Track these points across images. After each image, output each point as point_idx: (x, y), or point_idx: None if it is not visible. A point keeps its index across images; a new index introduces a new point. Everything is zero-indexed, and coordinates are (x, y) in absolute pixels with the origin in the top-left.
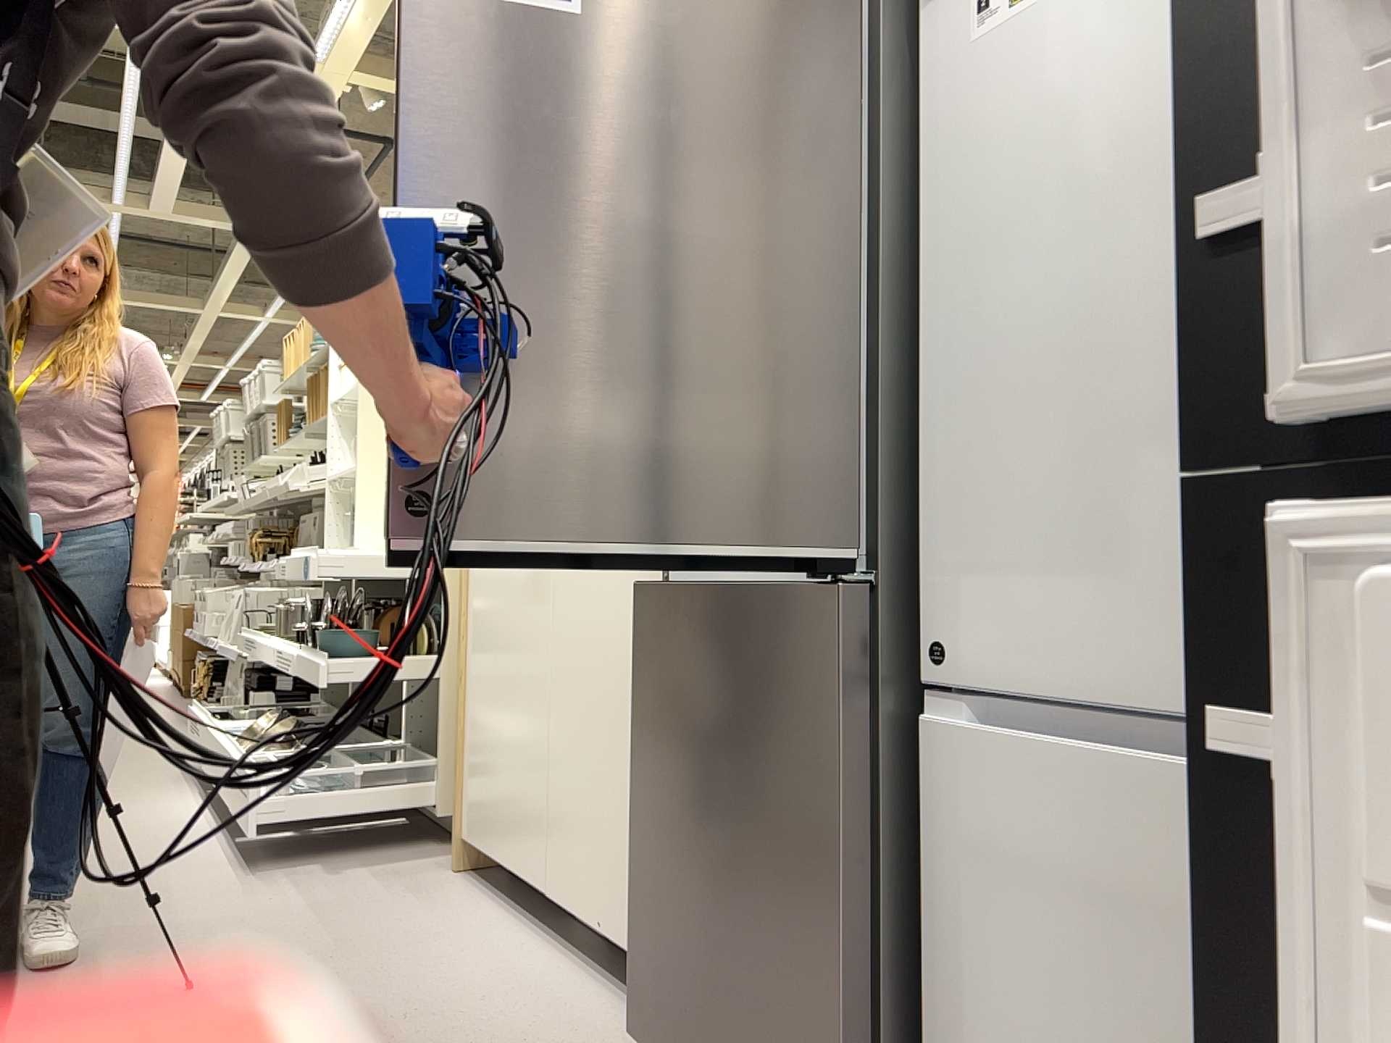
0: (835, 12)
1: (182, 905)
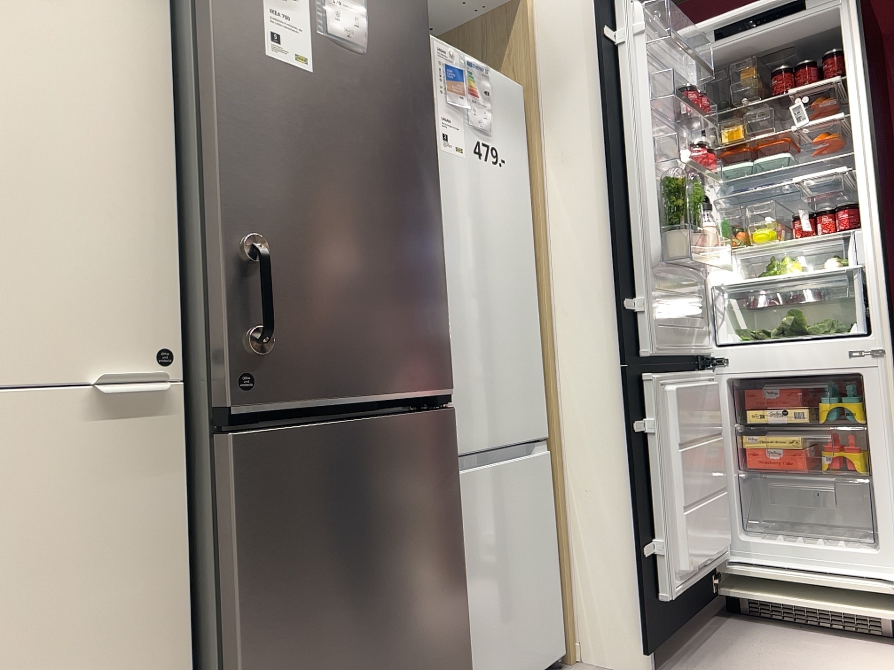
0: (429, 89)
1: None
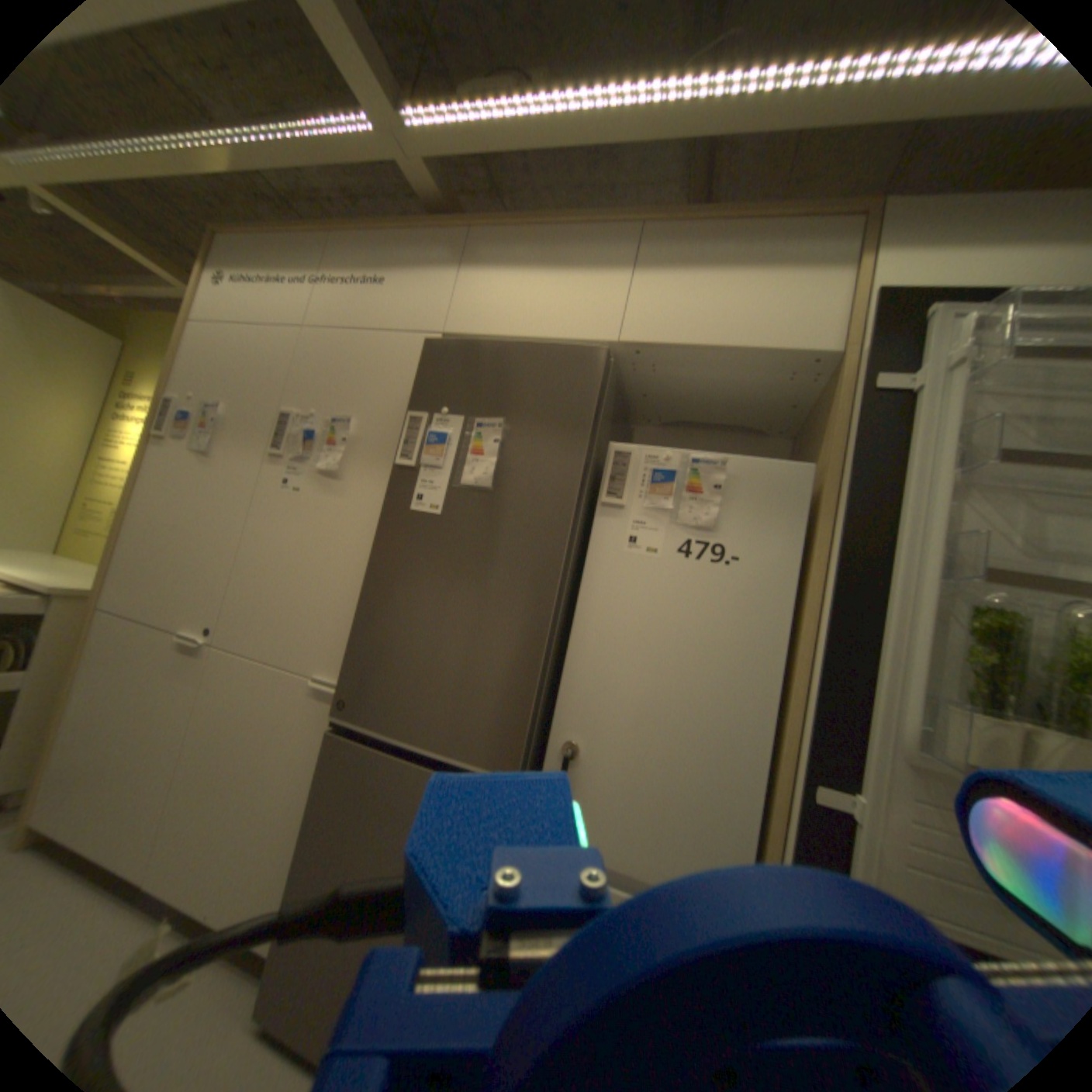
0: (567, 507)
1: None
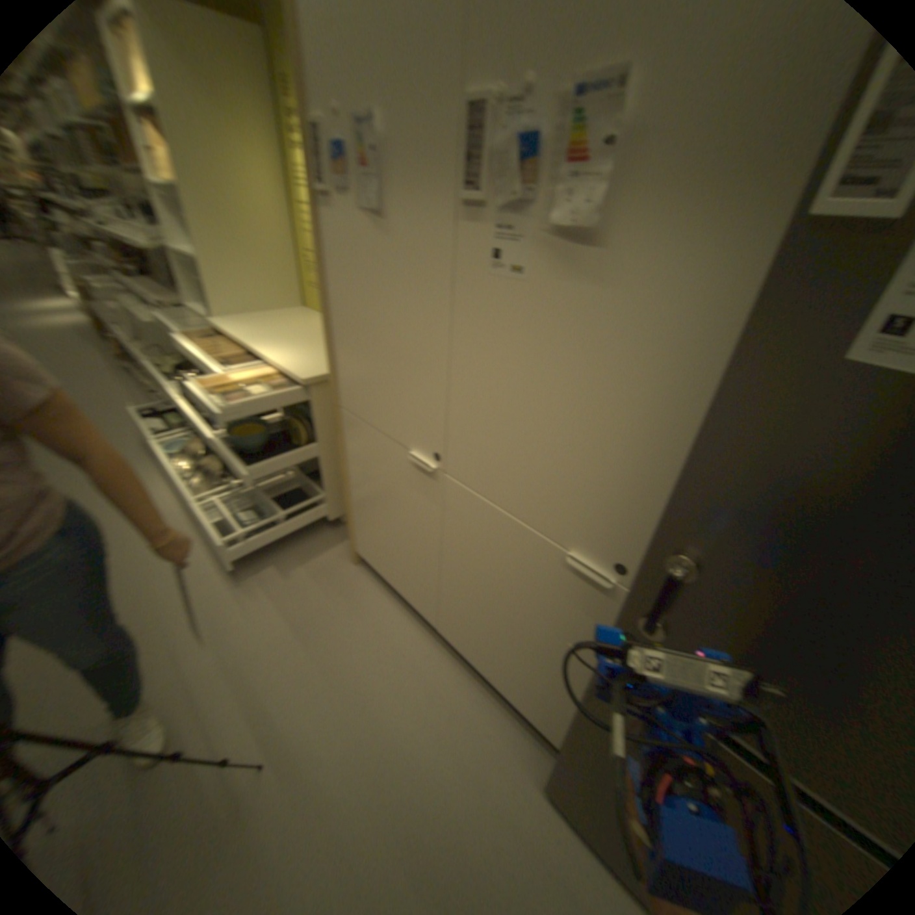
0: None
1: (203, 637)
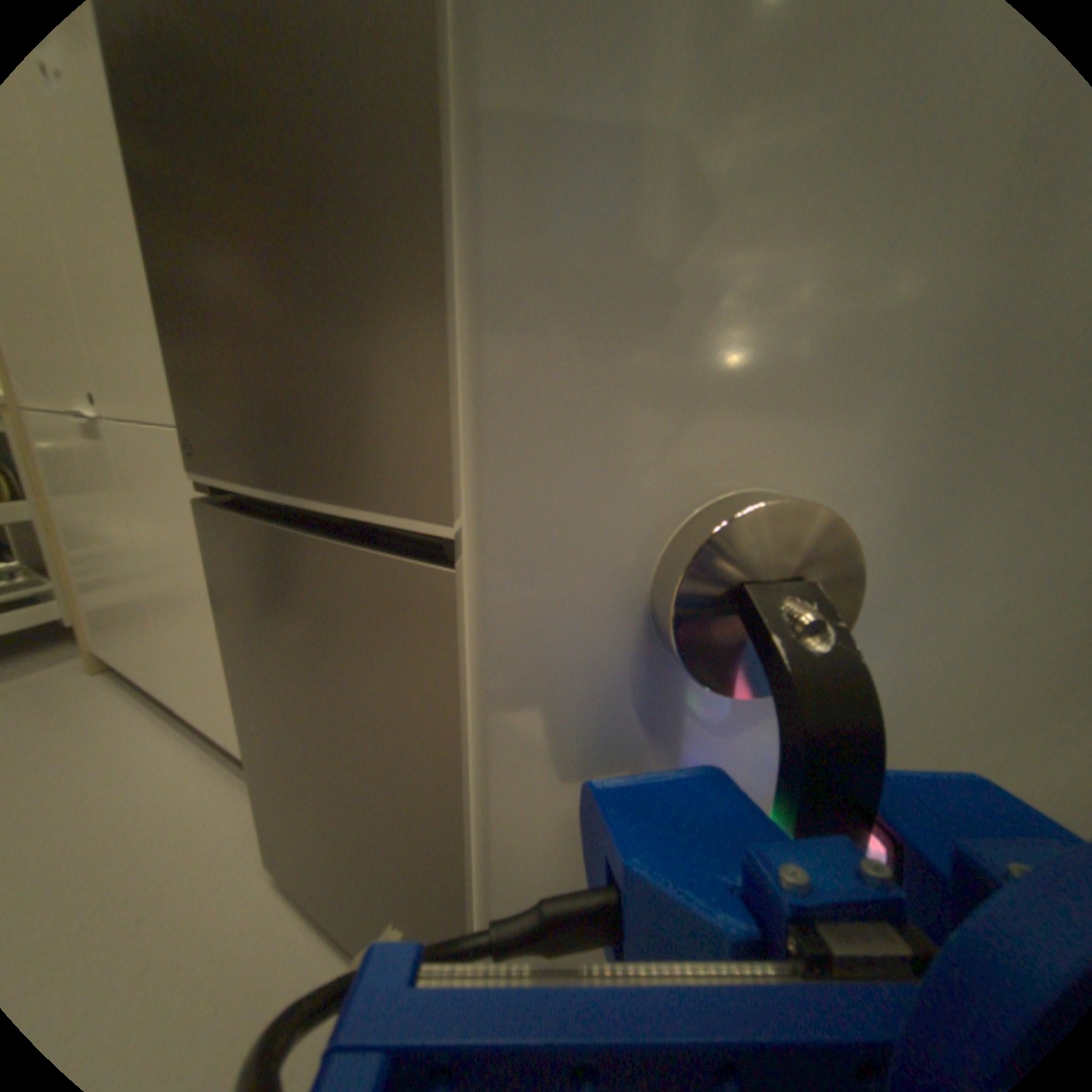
0: None
1: None
